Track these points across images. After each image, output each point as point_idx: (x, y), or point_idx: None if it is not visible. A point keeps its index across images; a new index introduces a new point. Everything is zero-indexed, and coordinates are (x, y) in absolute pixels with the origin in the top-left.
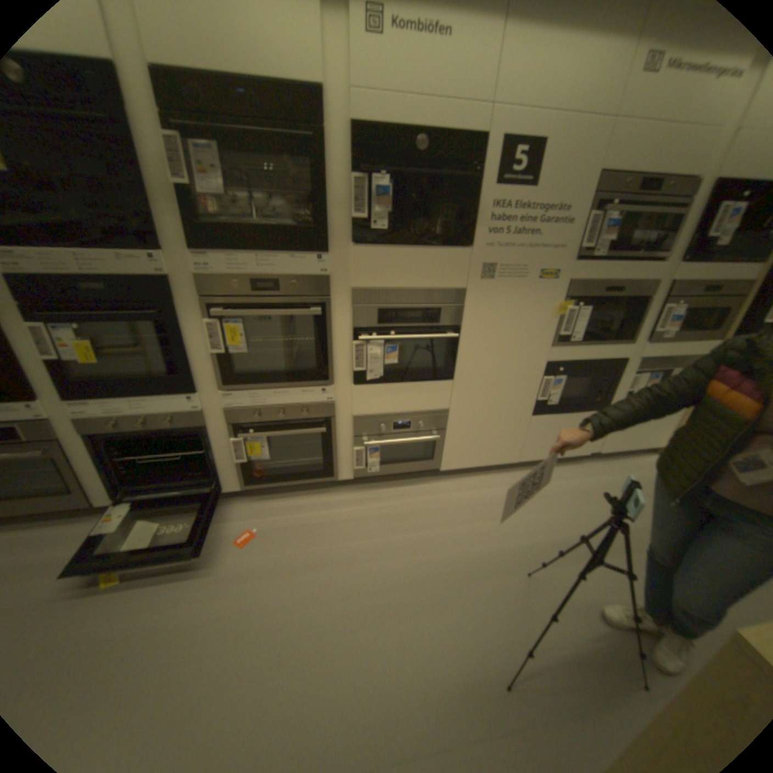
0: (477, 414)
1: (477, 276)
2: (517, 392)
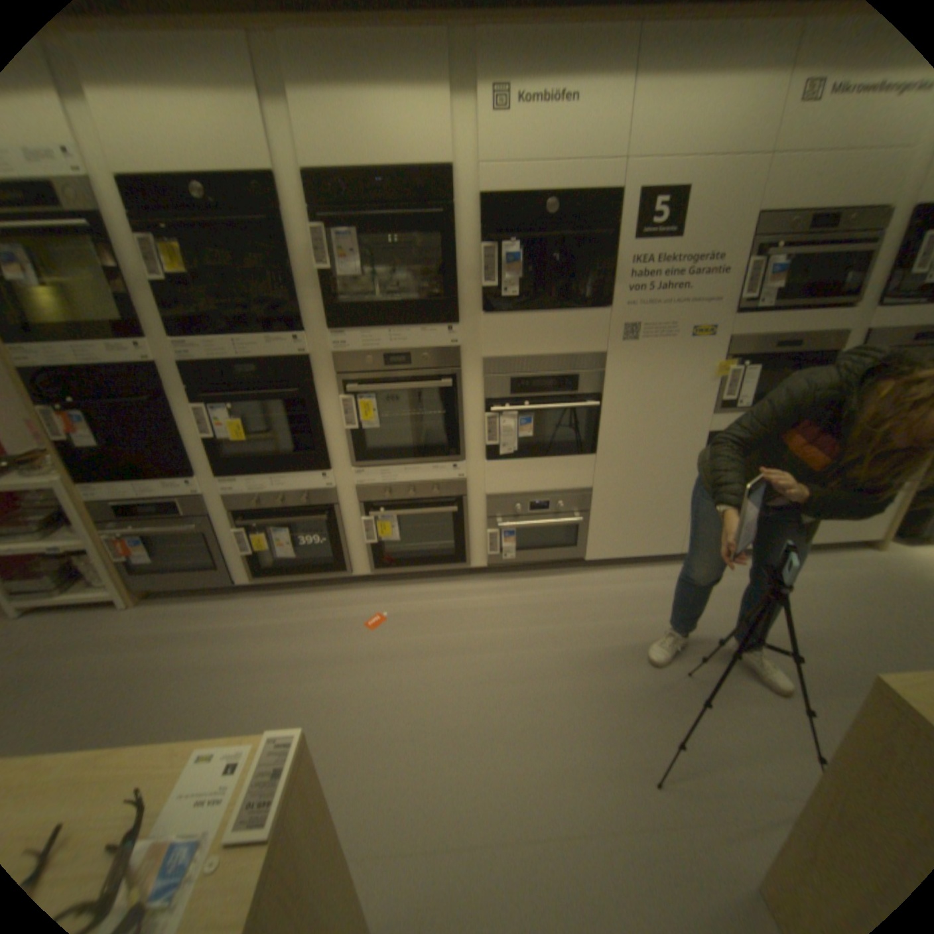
0: (625, 496)
1: (617, 340)
2: (673, 469)
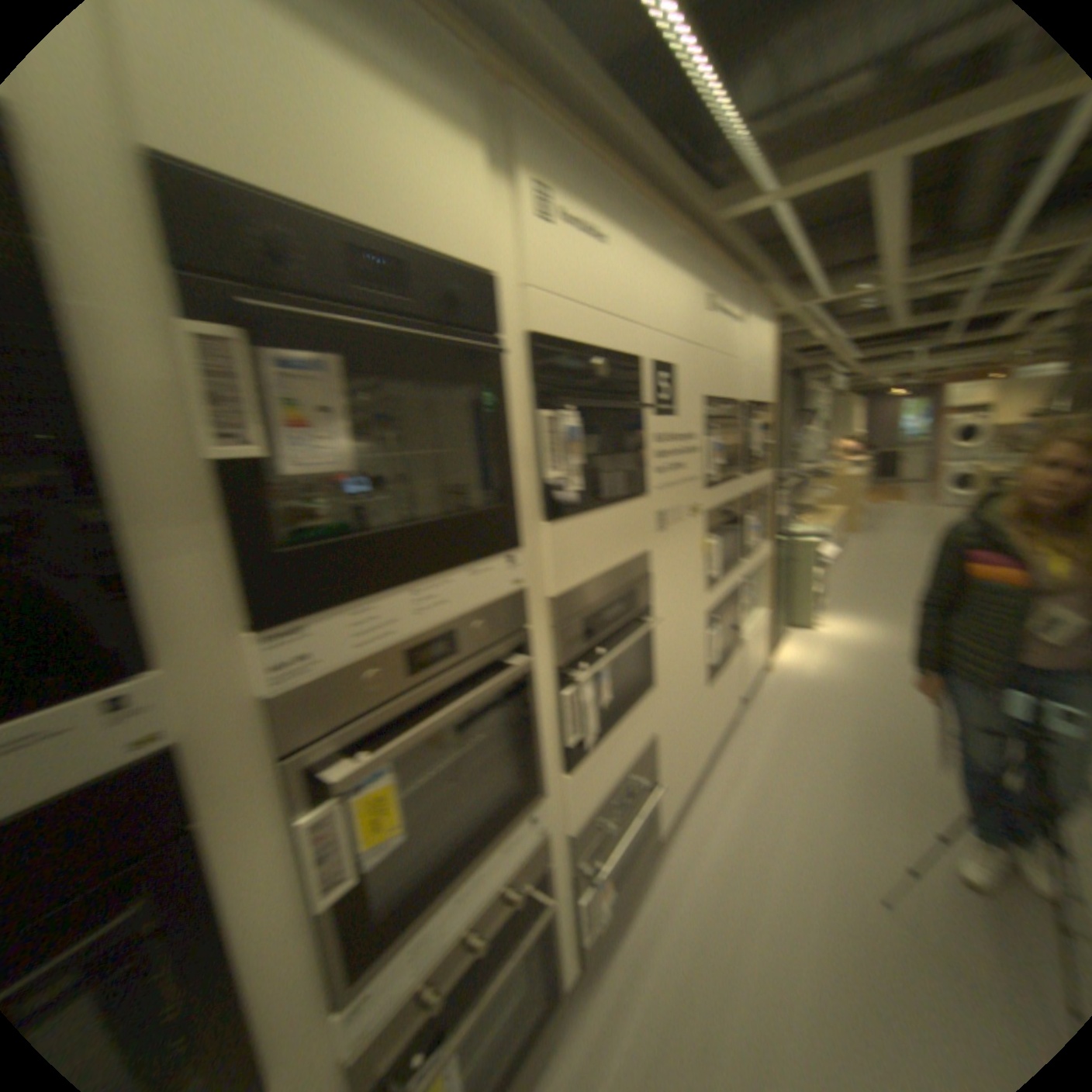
0: (678, 723)
1: (657, 531)
2: (697, 667)
